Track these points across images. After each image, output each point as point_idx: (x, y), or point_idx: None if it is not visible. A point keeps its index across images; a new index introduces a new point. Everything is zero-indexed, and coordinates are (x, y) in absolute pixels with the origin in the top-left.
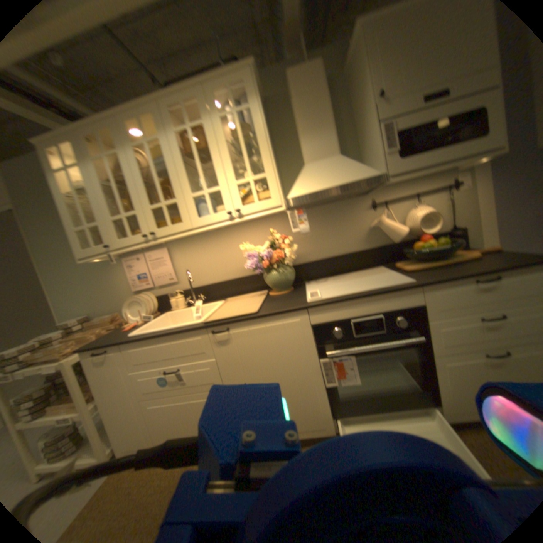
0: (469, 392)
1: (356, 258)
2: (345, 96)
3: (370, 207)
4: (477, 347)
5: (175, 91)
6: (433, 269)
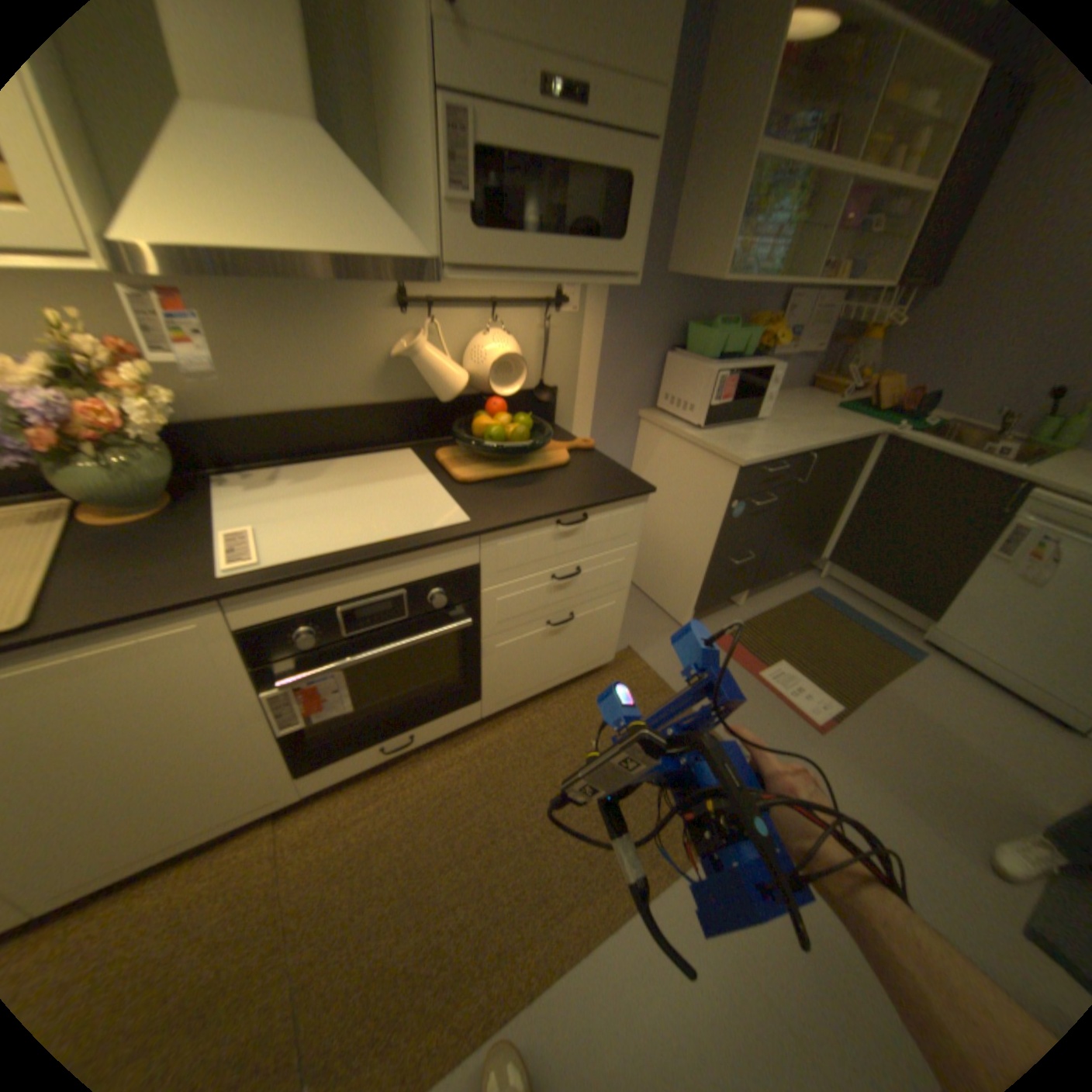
0: (518, 672)
1: (354, 423)
2: None
3: (395, 303)
4: (540, 613)
5: None
6: (501, 480)
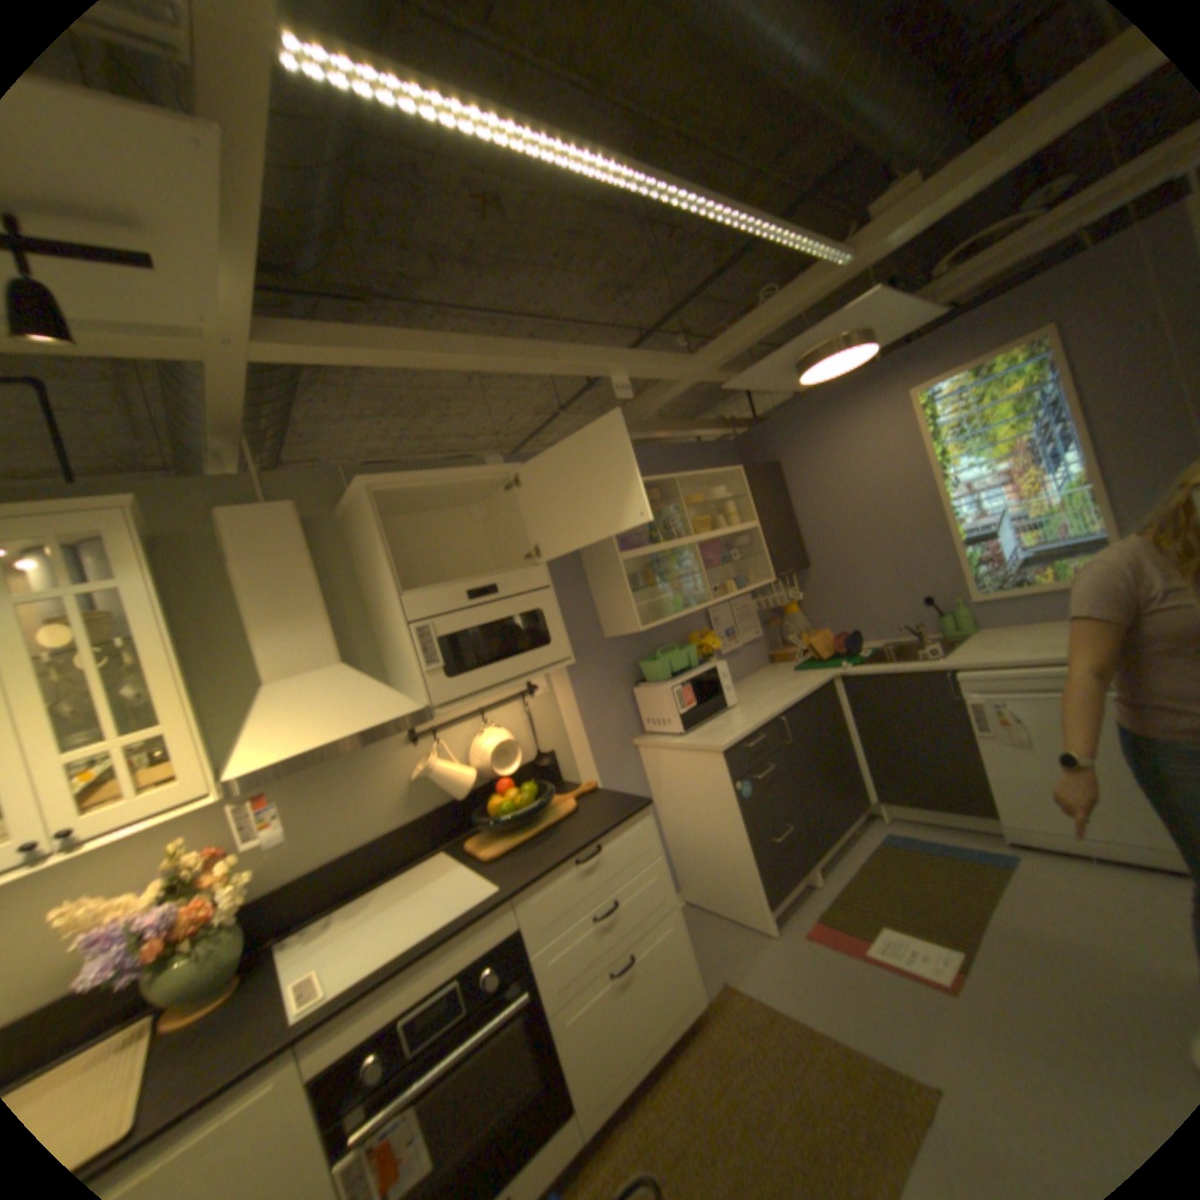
0: (601, 1059)
1: (387, 849)
2: (339, 551)
3: (405, 742)
4: (596, 970)
5: None
6: (520, 848)
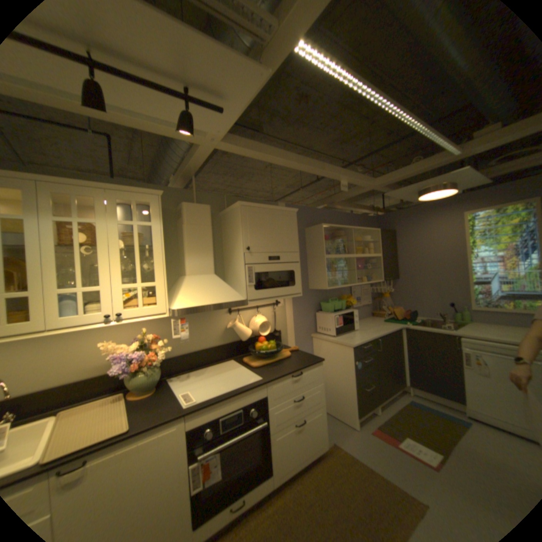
0: (287, 458)
1: (213, 353)
2: (218, 229)
3: (227, 312)
4: (292, 422)
5: (66, 182)
6: (268, 366)
